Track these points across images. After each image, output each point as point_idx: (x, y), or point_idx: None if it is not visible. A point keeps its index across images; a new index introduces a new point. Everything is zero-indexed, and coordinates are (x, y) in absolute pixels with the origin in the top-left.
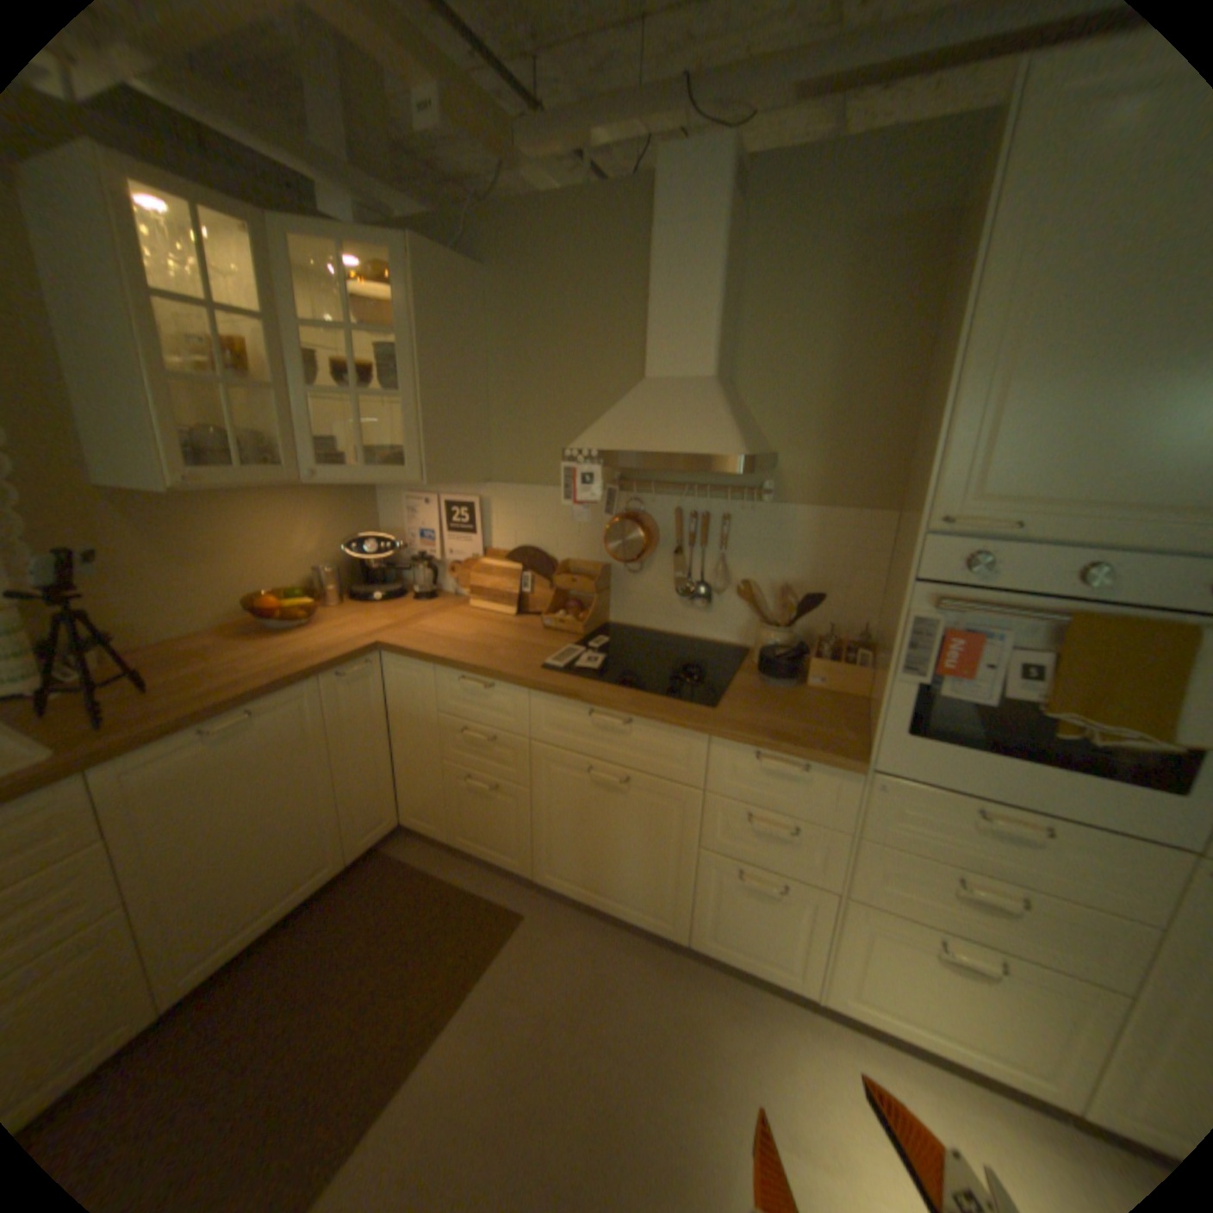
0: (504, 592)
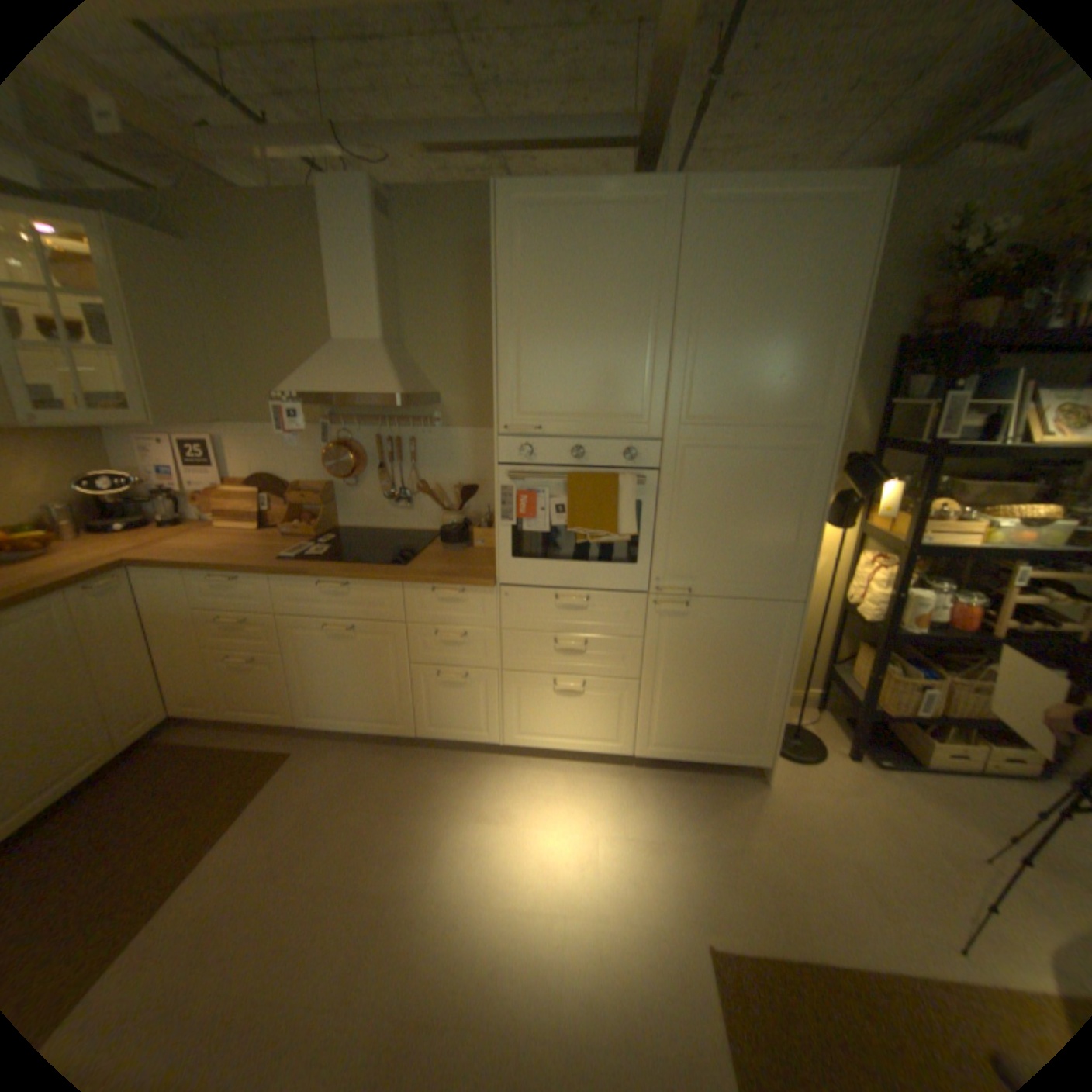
0: (244, 512)
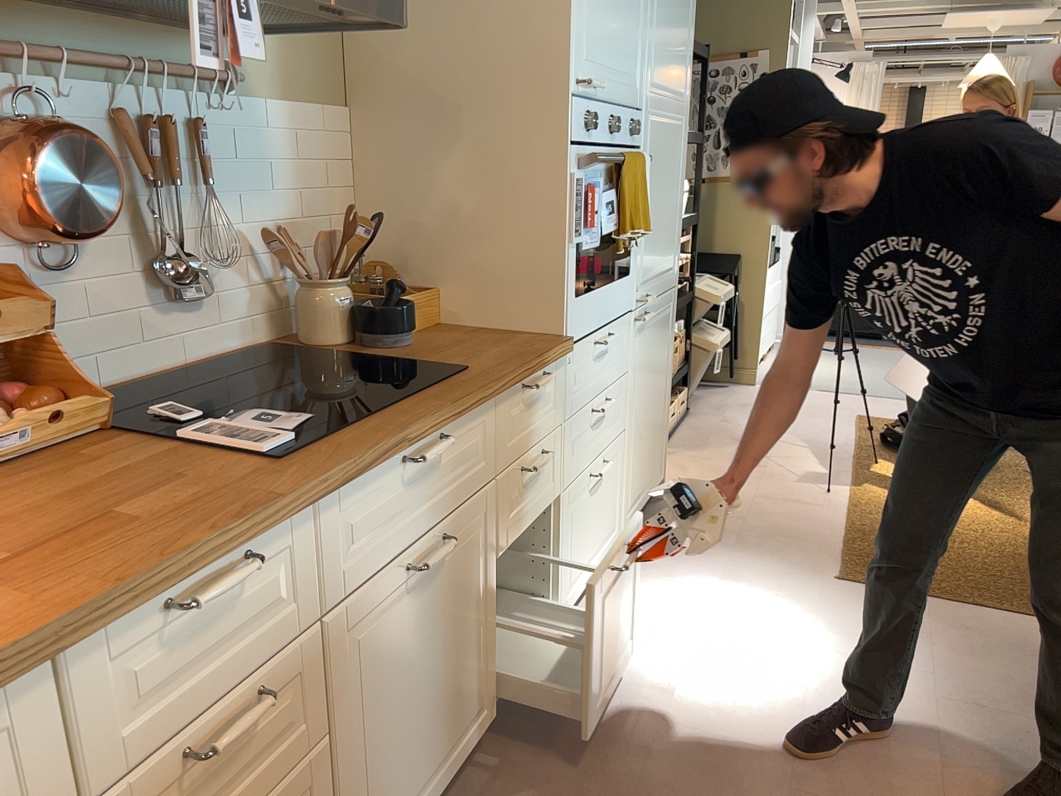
0: None
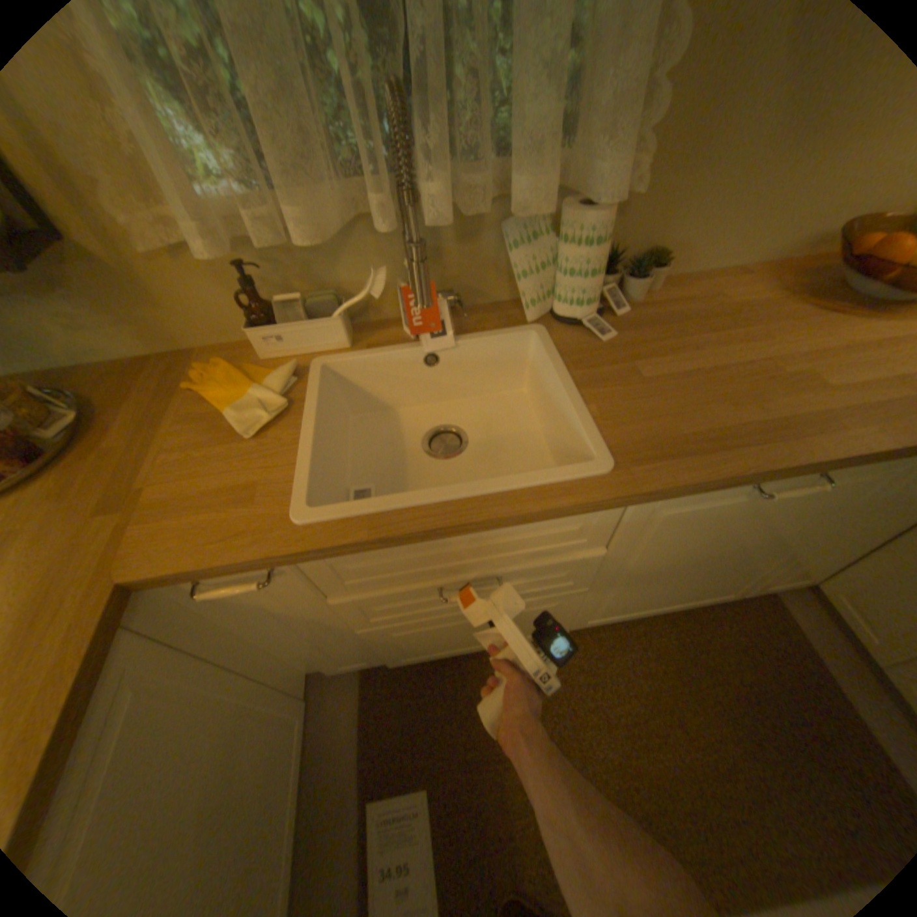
0: None
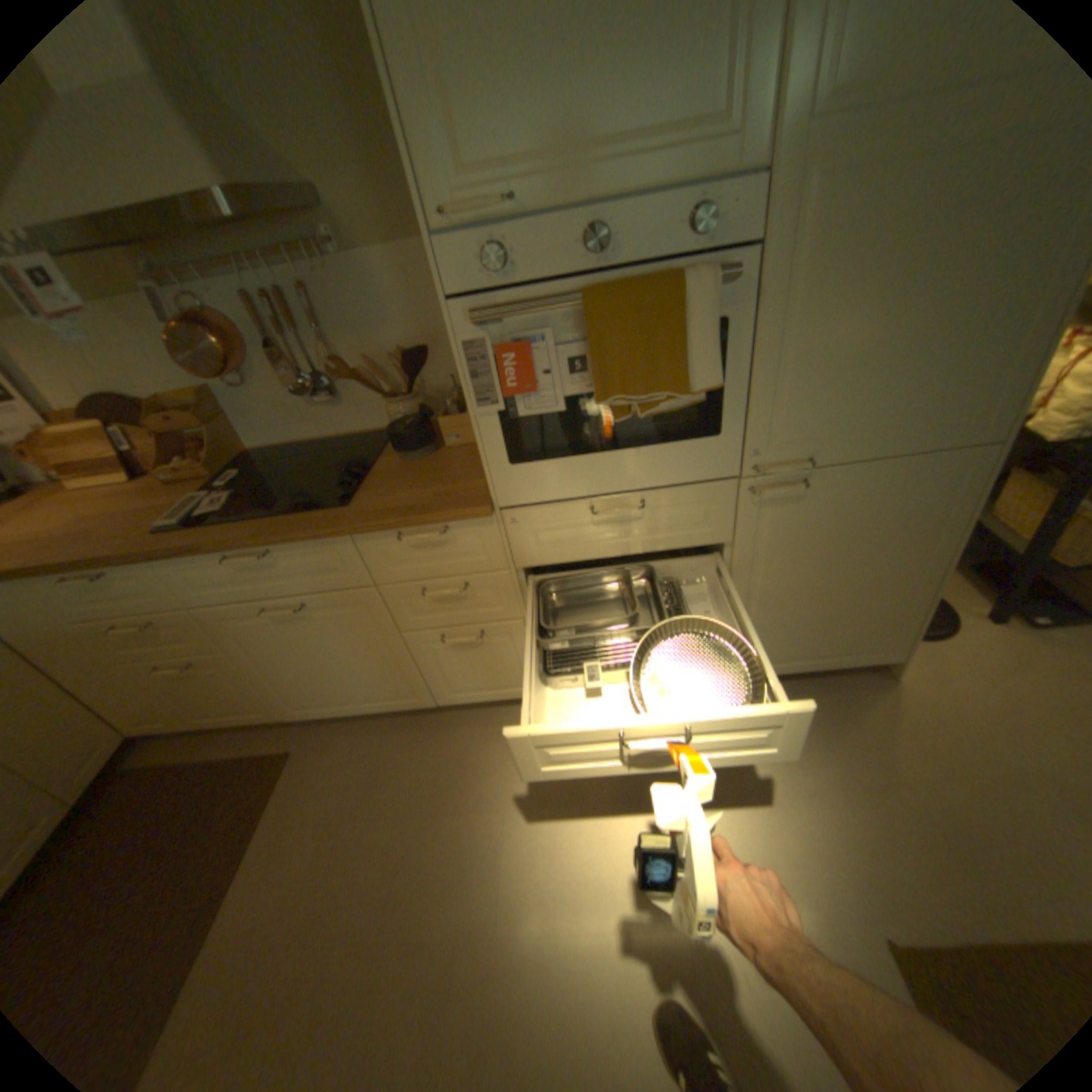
0: (99, 458)
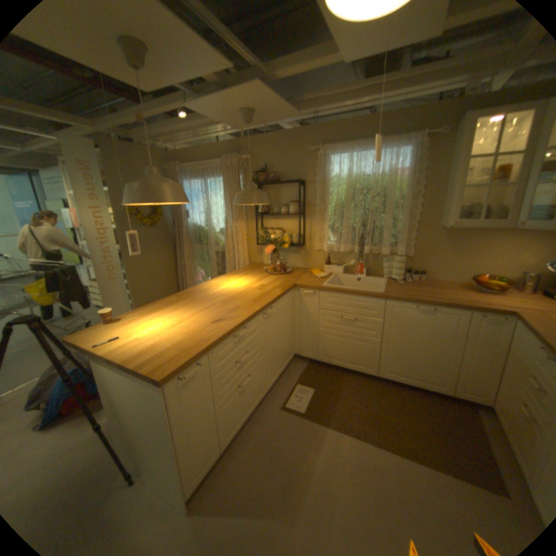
0: None
